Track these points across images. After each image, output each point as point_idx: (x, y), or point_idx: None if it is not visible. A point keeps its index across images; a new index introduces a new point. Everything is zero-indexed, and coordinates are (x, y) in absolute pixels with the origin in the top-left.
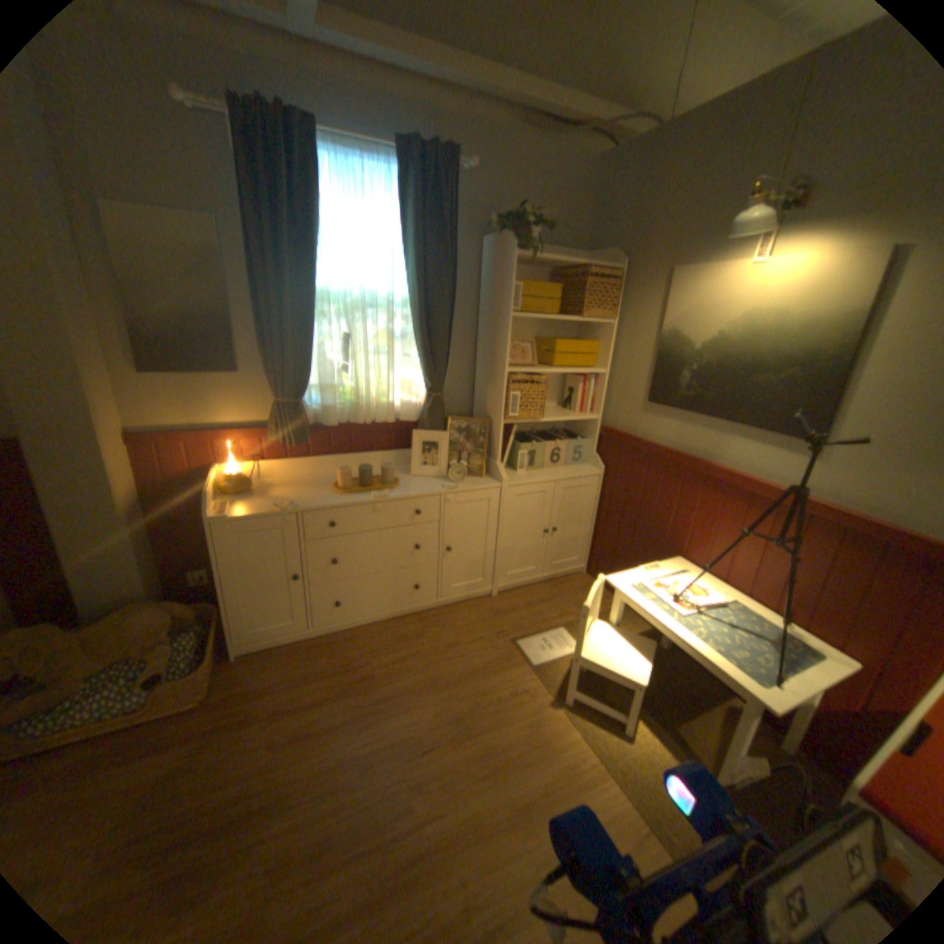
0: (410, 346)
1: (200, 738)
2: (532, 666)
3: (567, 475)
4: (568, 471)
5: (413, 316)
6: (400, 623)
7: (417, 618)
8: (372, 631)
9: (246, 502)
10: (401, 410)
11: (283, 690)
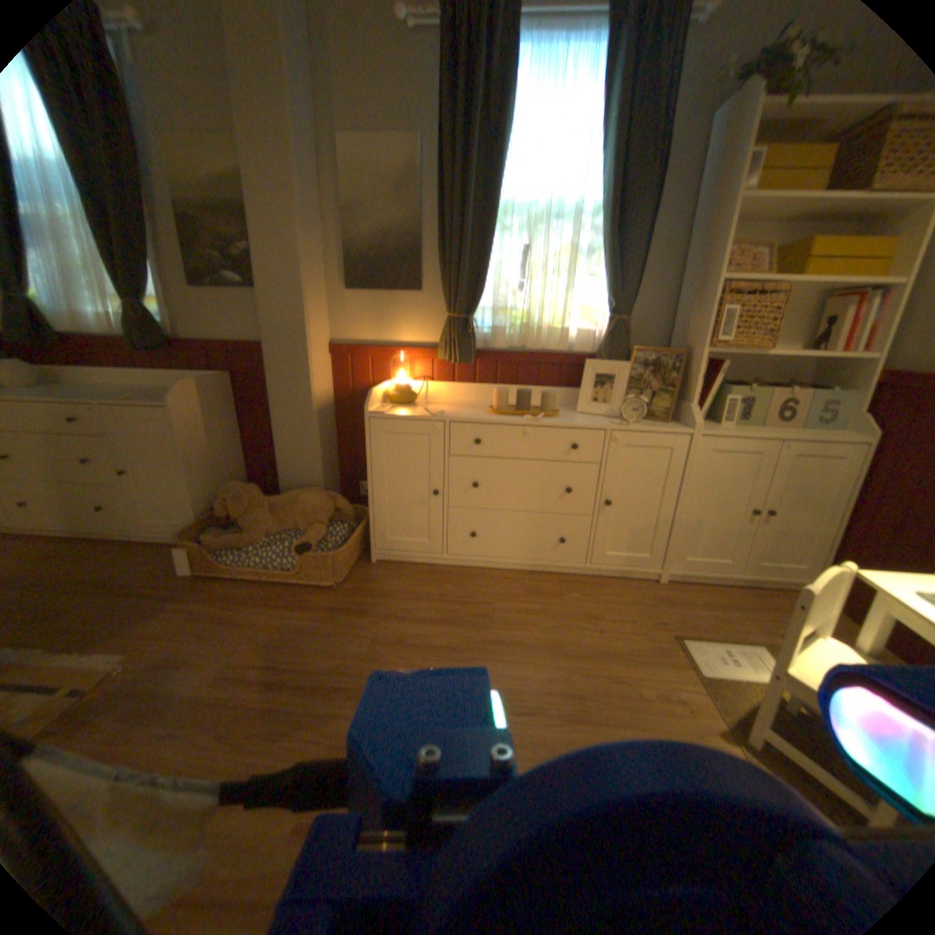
0: (597, 260)
1: (328, 610)
2: (703, 676)
3: (807, 435)
4: (811, 433)
5: (605, 219)
6: (538, 577)
7: (559, 578)
8: (506, 576)
9: (407, 409)
10: (578, 339)
11: (405, 598)
